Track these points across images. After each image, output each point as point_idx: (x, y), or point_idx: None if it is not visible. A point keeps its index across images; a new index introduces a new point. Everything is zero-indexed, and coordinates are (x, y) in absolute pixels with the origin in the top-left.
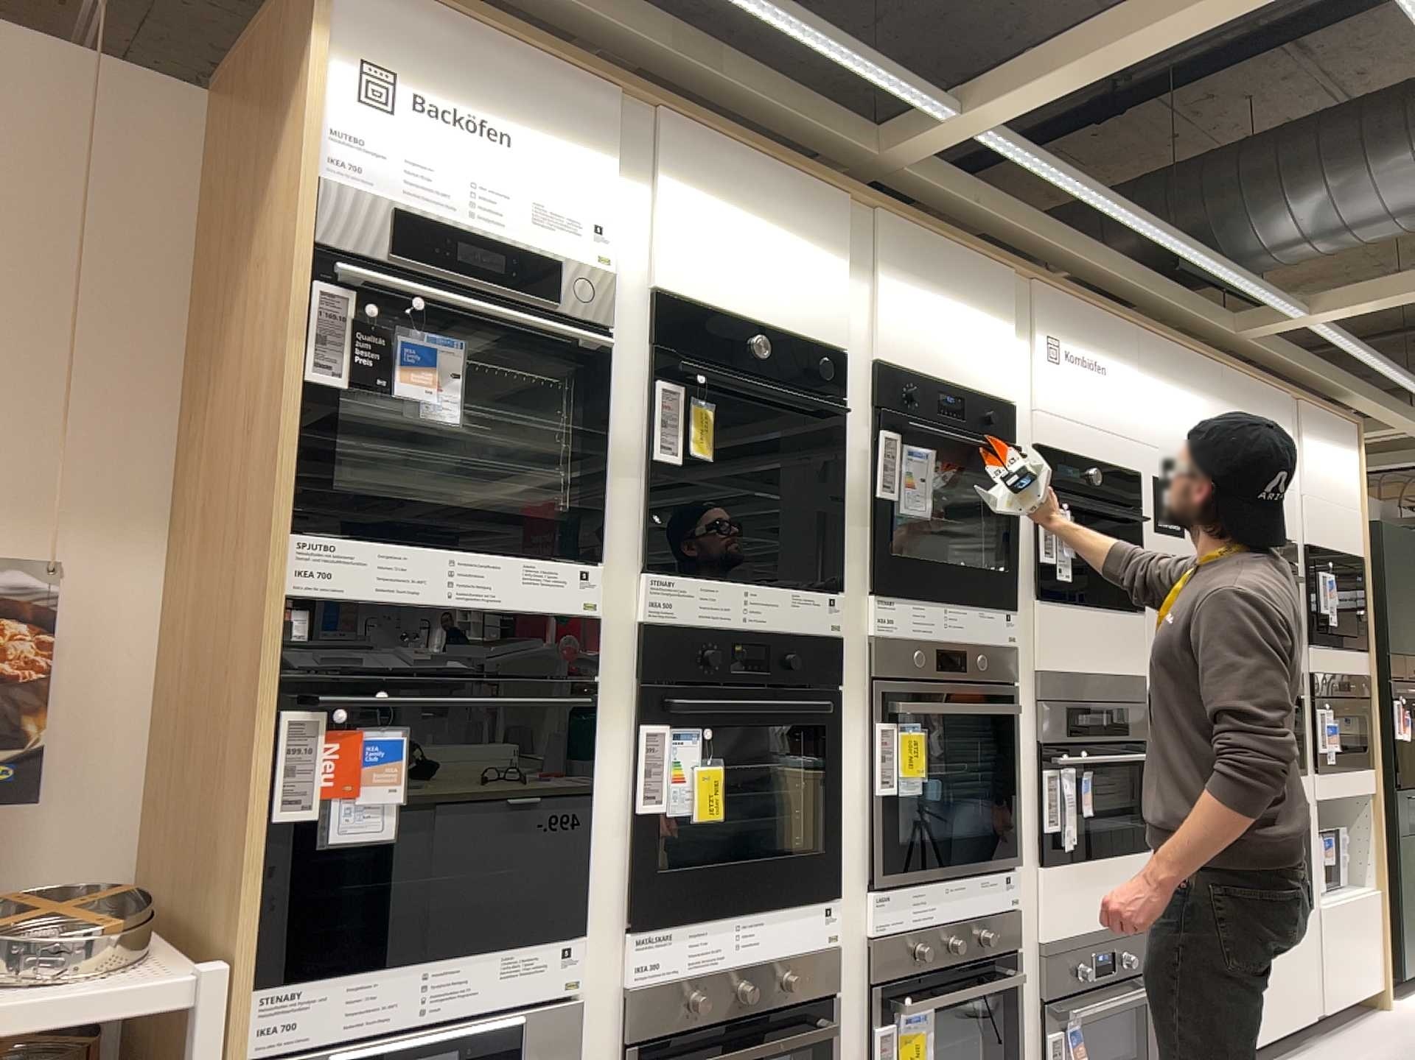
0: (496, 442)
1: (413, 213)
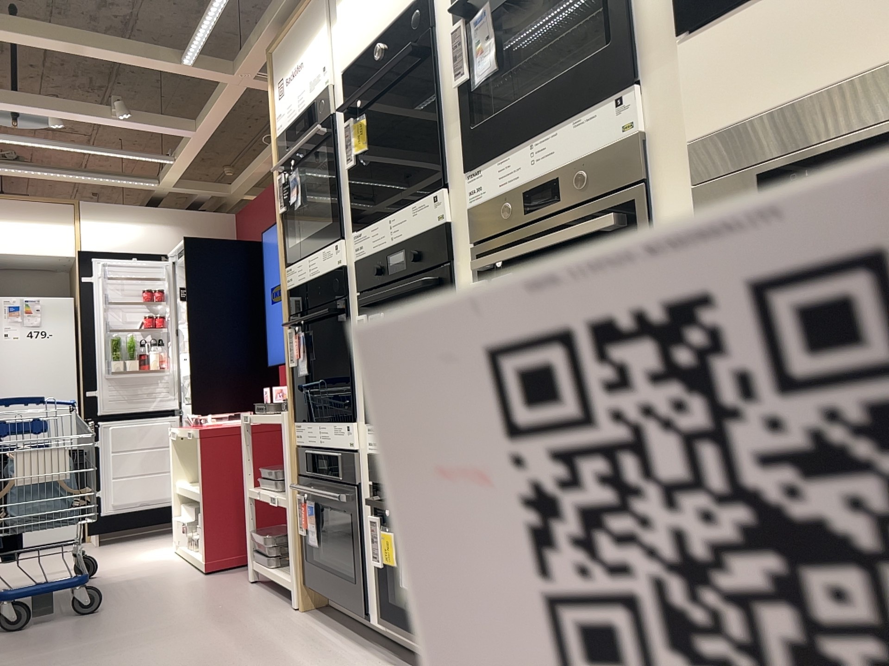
0: (324, 198)
1: (286, 126)
